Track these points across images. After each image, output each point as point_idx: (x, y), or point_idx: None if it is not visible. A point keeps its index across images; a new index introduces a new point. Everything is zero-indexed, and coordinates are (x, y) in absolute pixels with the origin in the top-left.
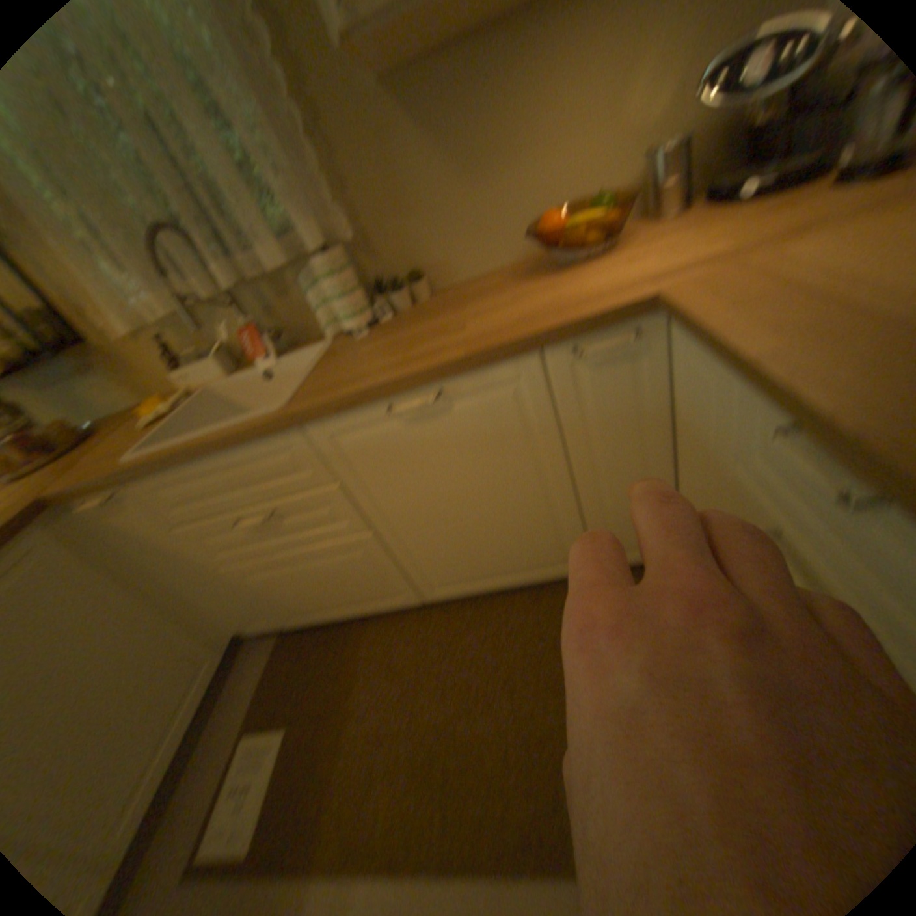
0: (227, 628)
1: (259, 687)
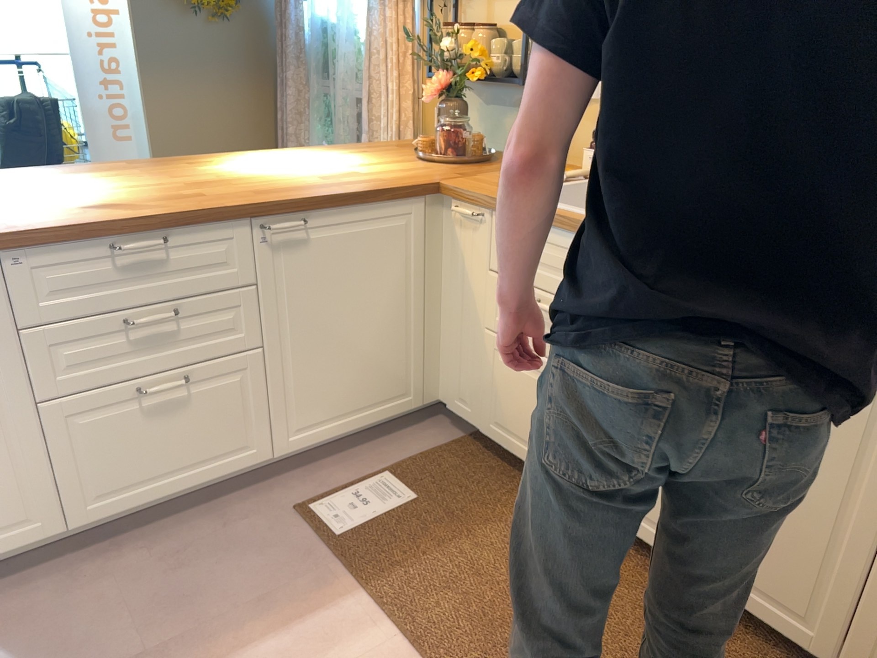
0: (447, 386)
1: (428, 452)
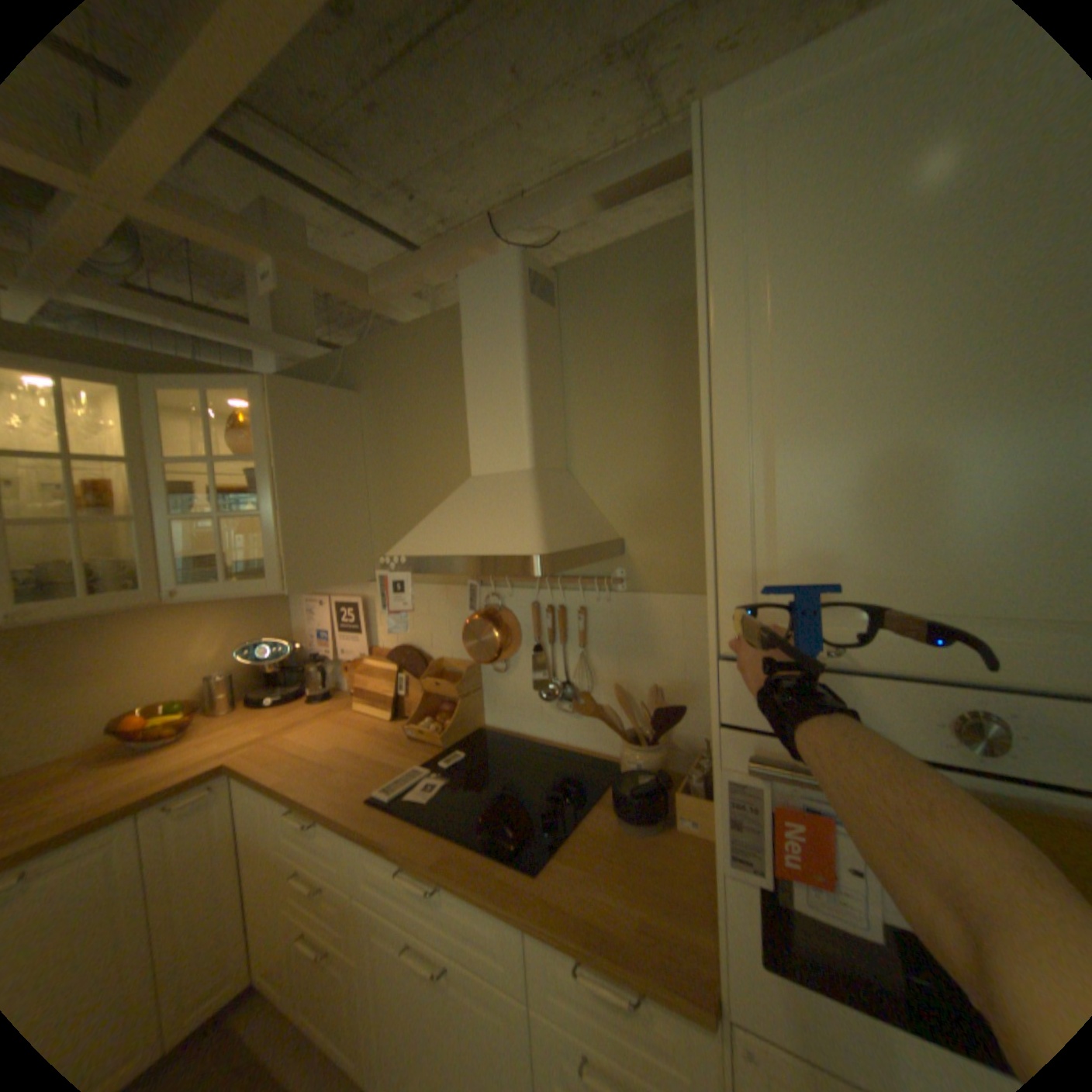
0: None
1: None
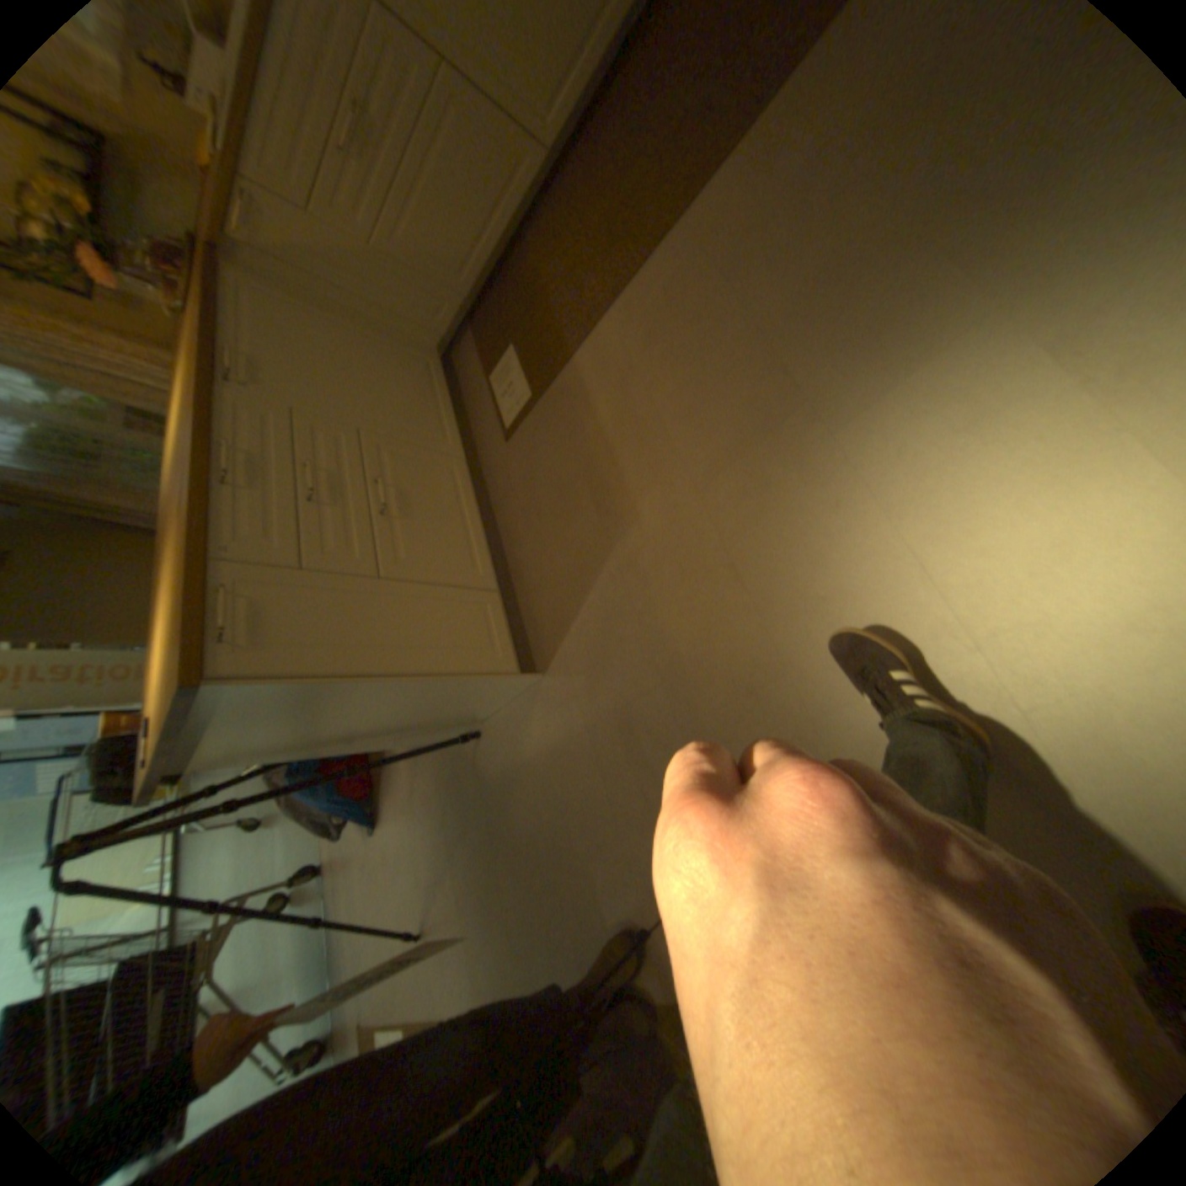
0: (427, 329)
1: (482, 351)
